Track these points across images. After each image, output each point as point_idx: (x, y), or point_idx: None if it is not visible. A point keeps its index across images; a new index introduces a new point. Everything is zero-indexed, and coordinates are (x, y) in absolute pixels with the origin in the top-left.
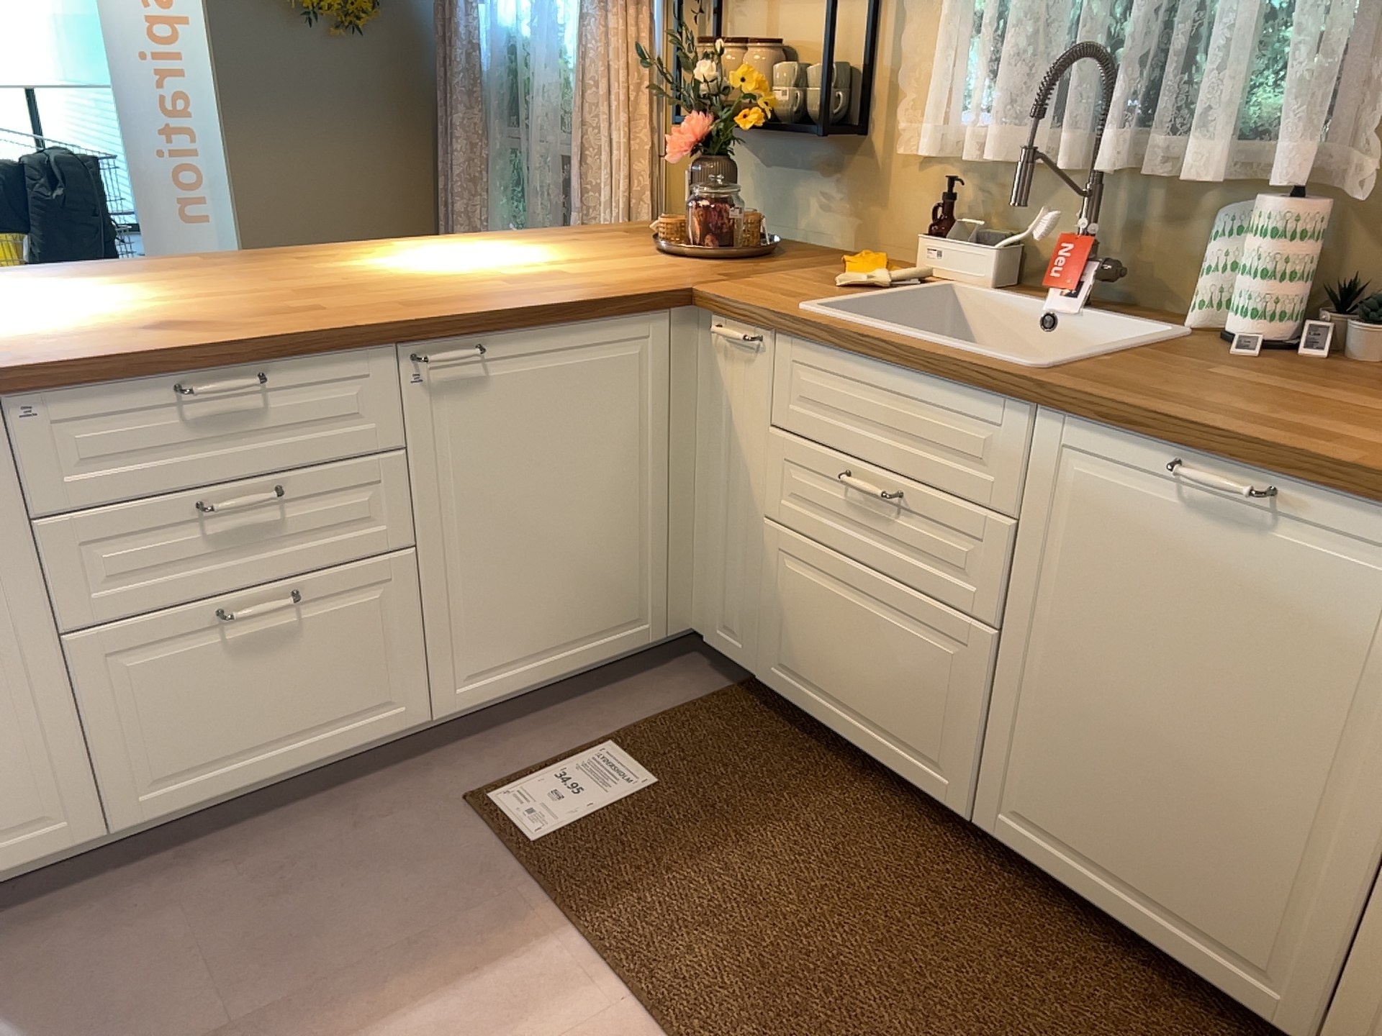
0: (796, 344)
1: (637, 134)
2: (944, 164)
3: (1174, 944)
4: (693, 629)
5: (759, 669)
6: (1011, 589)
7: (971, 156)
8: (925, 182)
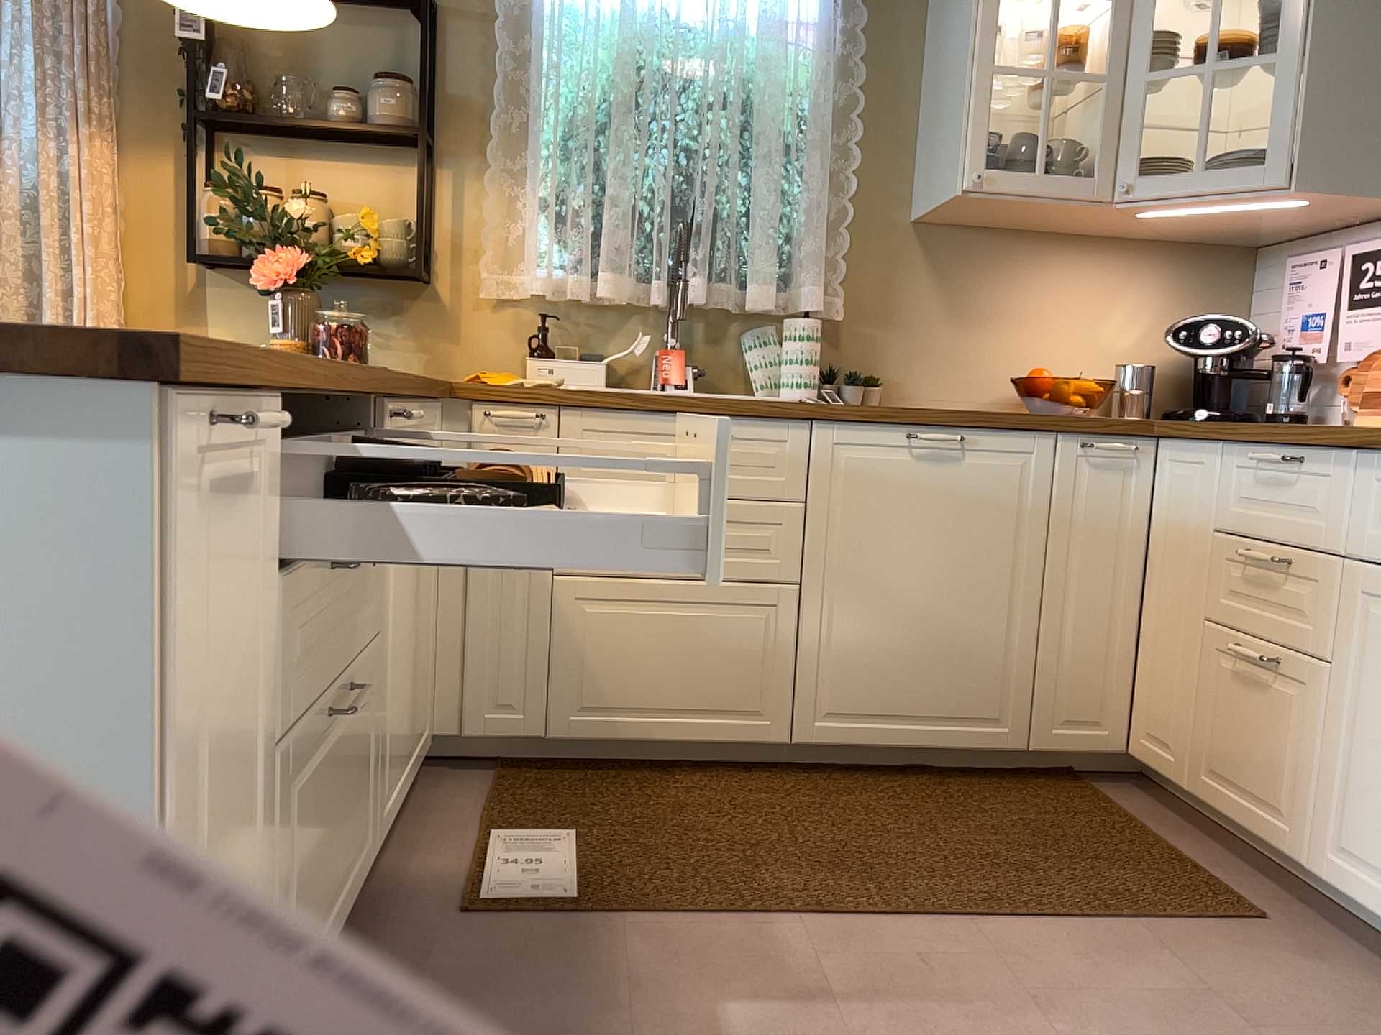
0: (585, 415)
1: (106, 273)
2: (522, 305)
3: (948, 738)
4: (437, 734)
5: (550, 728)
6: (805, 551)
7: (562, 296)
8: (504, 318)
